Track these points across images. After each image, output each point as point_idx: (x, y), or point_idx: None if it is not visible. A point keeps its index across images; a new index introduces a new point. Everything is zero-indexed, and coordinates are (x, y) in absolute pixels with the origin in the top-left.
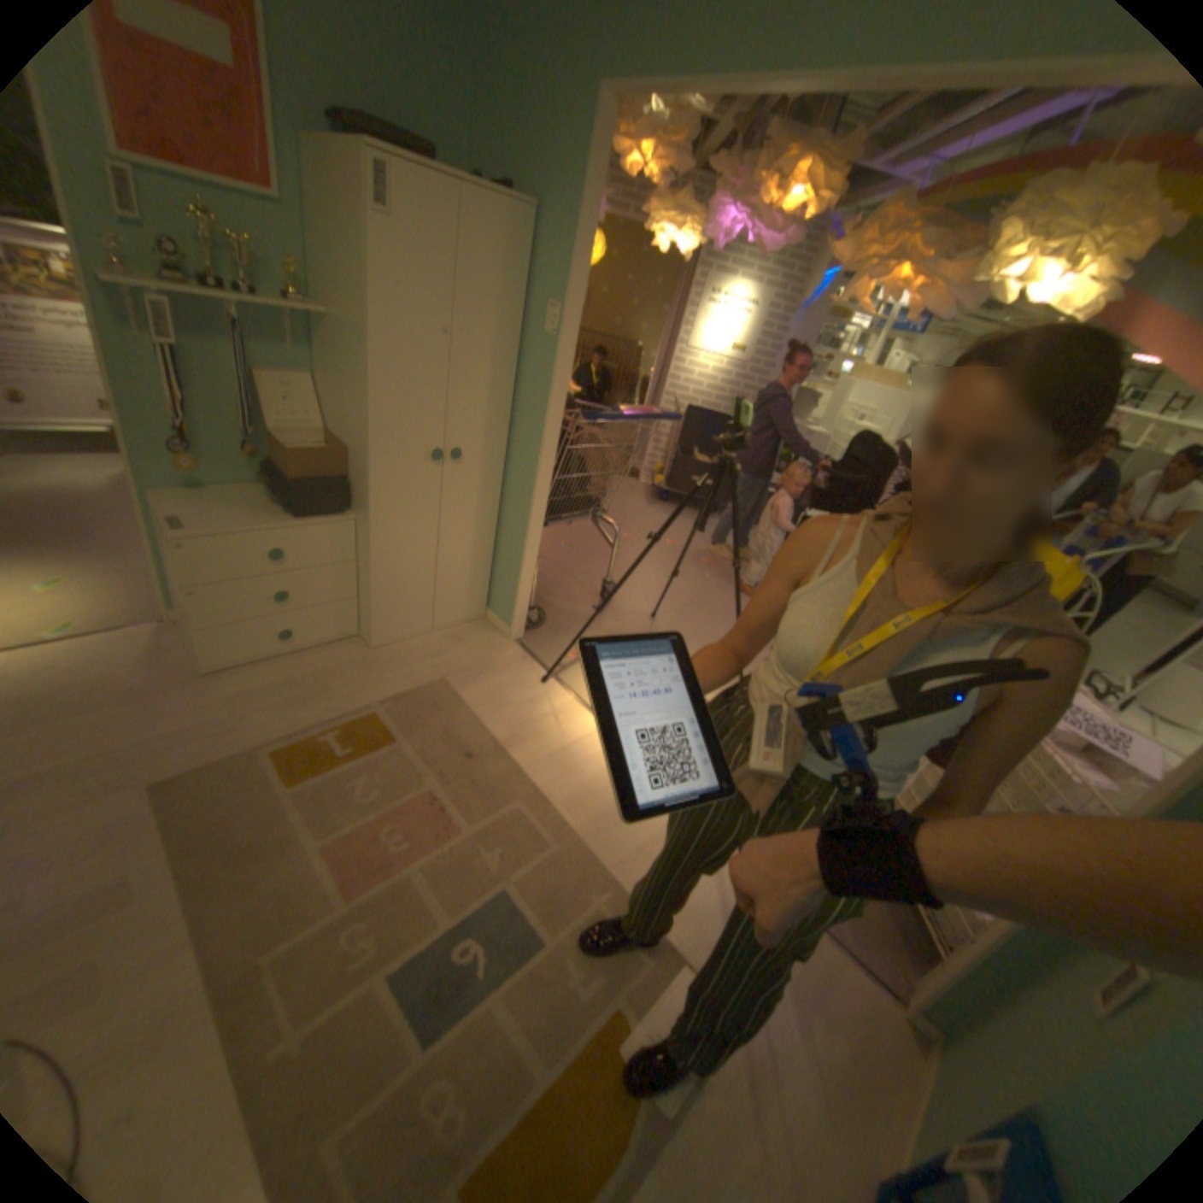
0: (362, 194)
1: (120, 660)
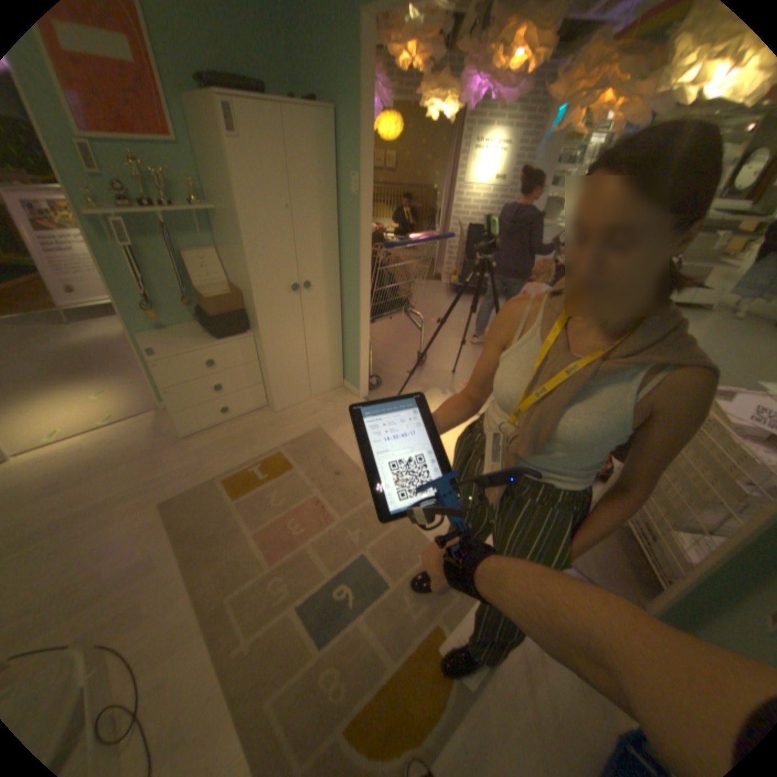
0: (218, 125)
1: (137, 433)
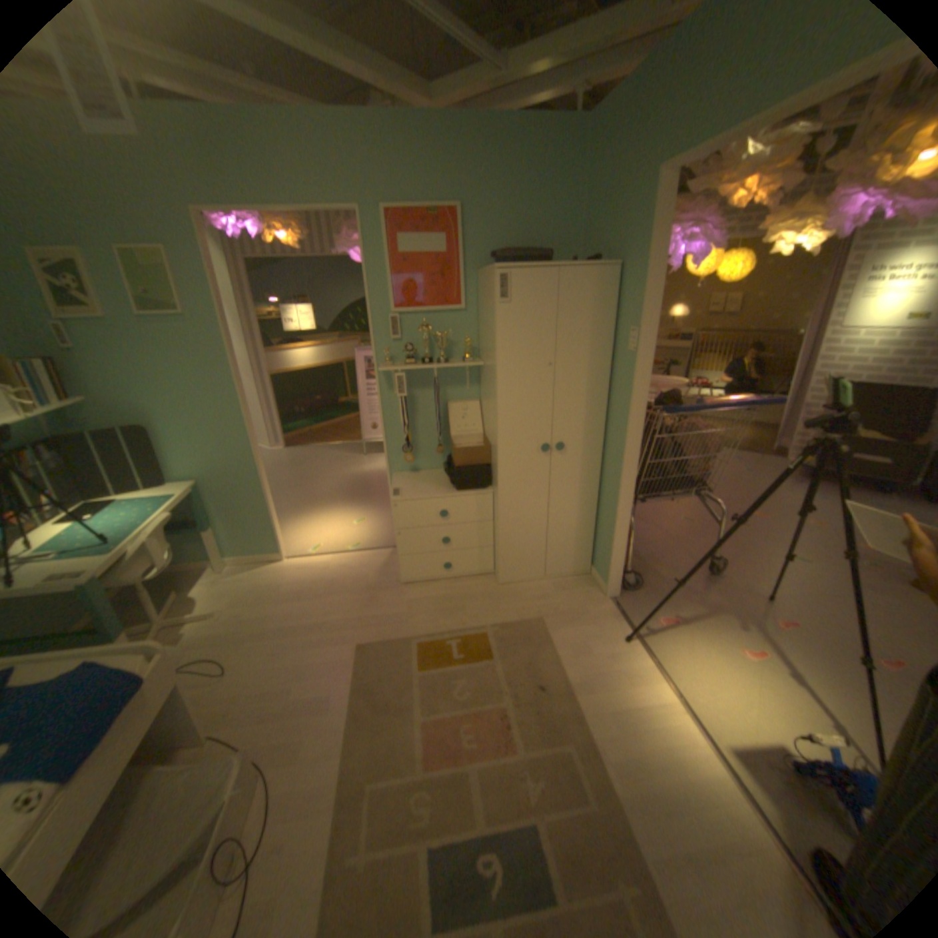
0: (495, 294)
1: (372, 566)
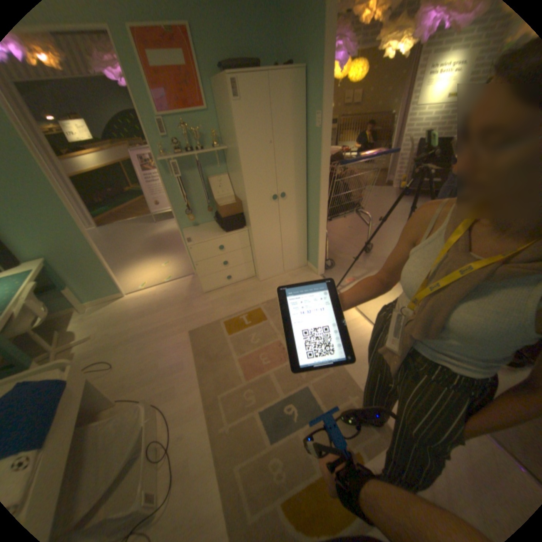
0: (228, 94)
1: (183, 287)
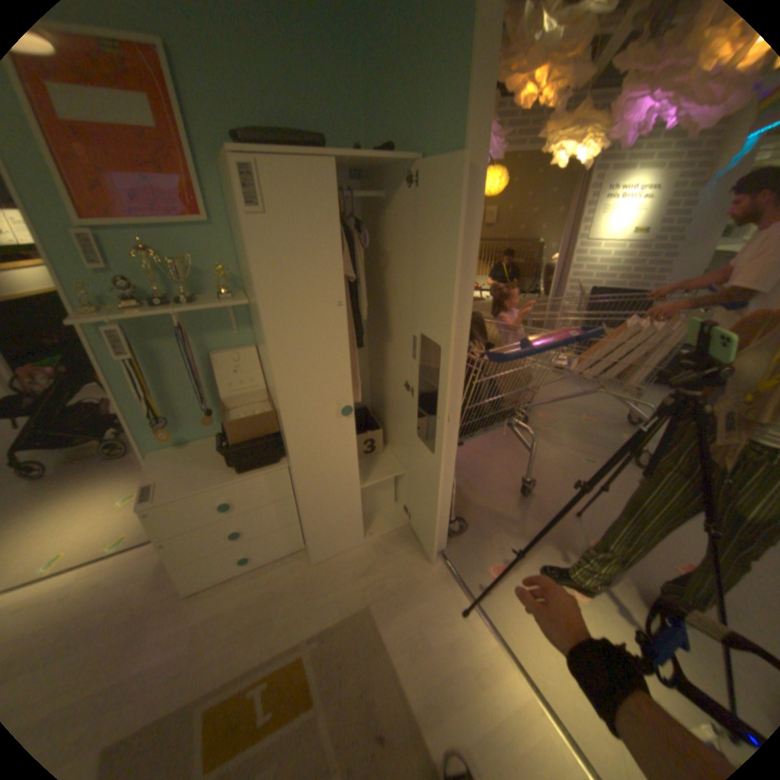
0: (237, 198)
1: (139, 576)
